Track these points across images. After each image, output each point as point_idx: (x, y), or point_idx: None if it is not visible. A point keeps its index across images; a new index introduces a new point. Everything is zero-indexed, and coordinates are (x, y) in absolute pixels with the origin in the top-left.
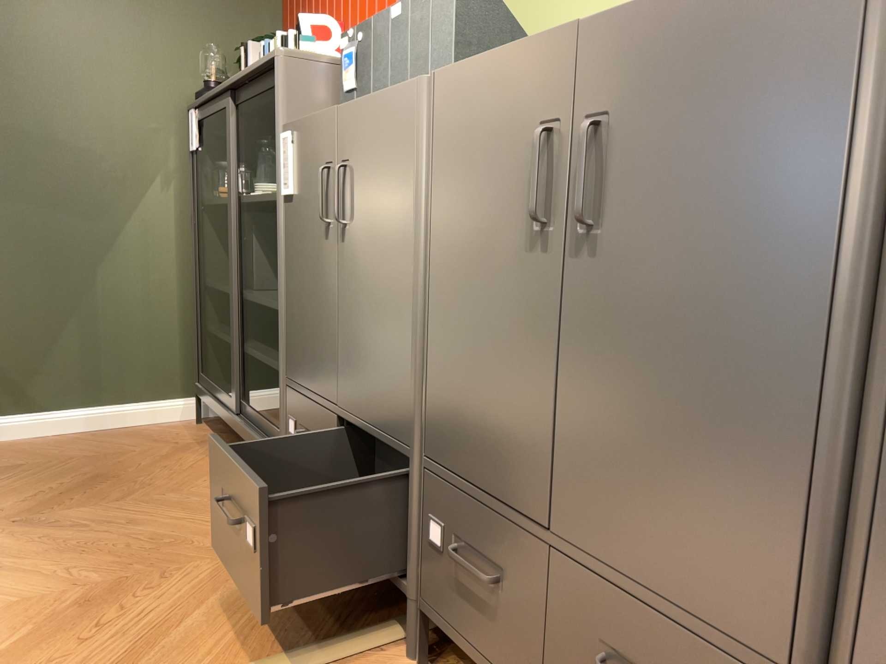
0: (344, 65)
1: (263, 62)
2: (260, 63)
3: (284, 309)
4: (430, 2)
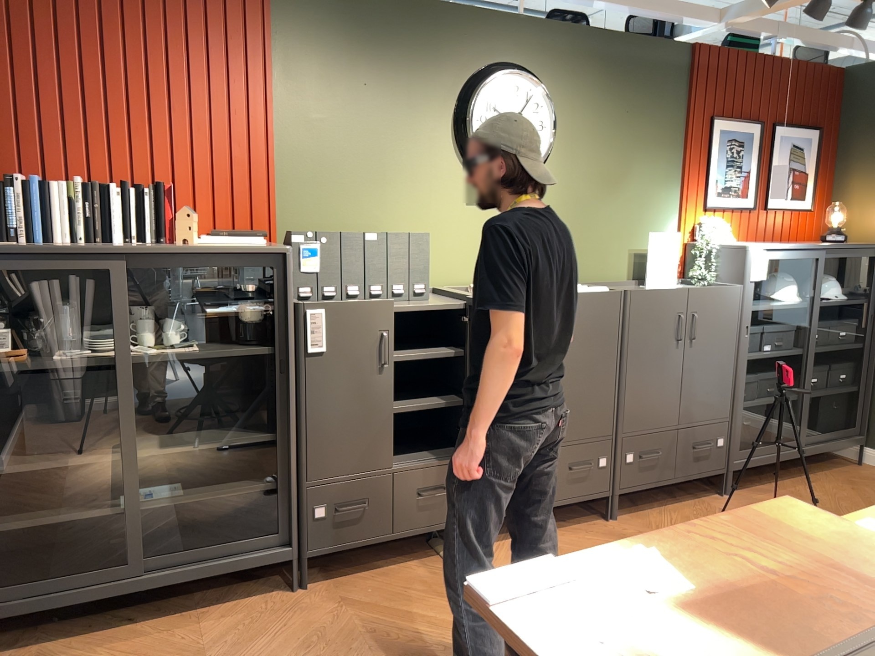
0: (302, 252)
1: (250, 247)
2: (243, 248)
3: (305, 433)
4: (408, 240)
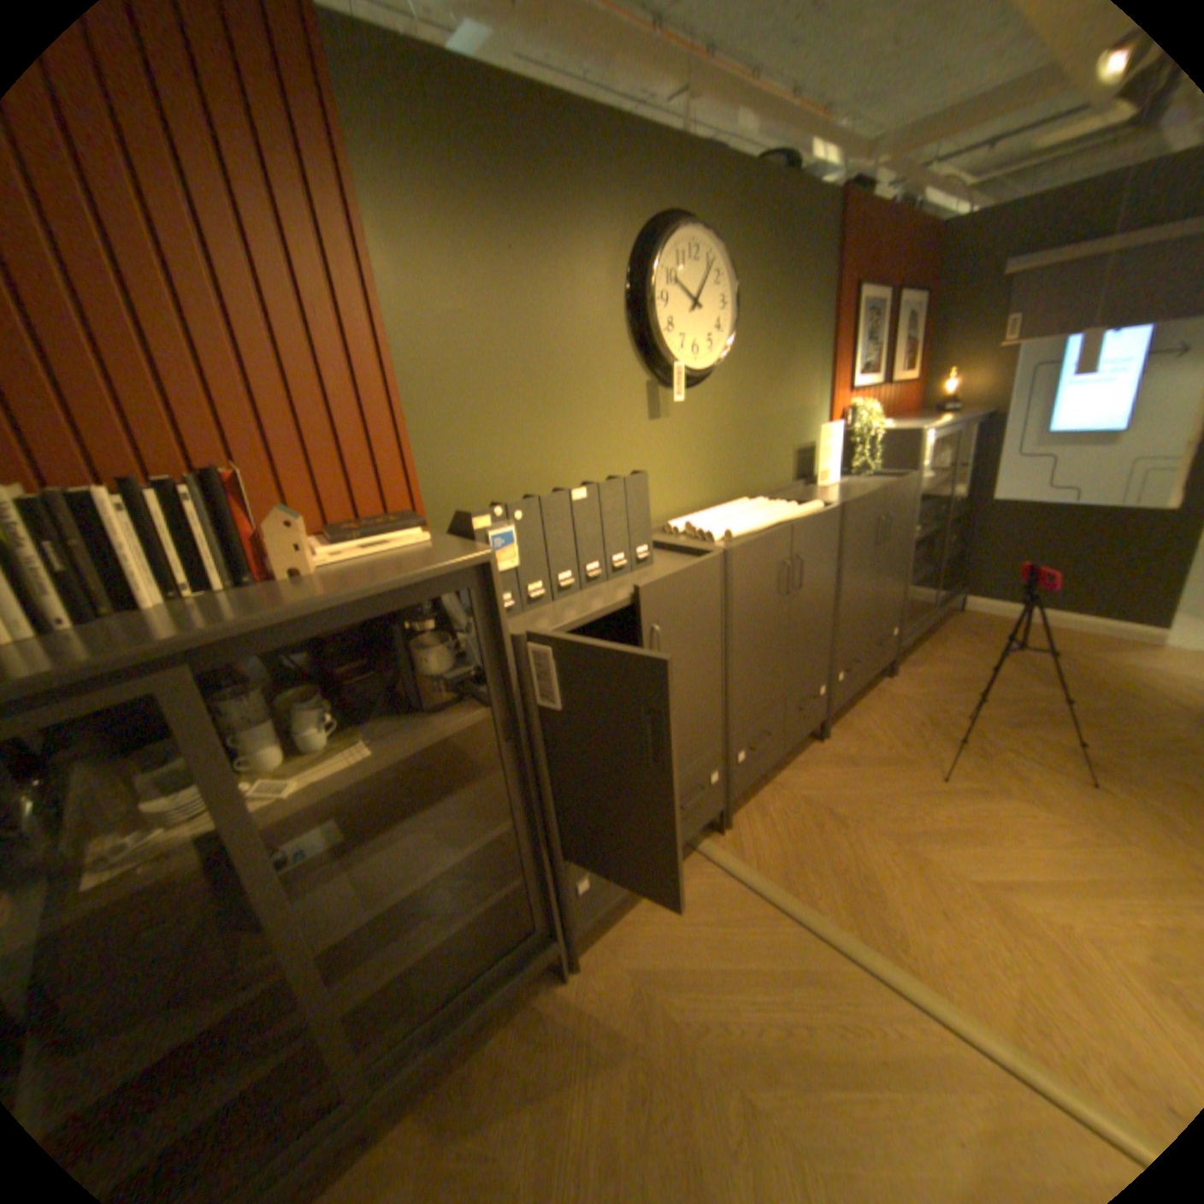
0: (493, 542)
1: (432, 567)
2: (421, 571)
3: (556, 805)
4: (625, 489)
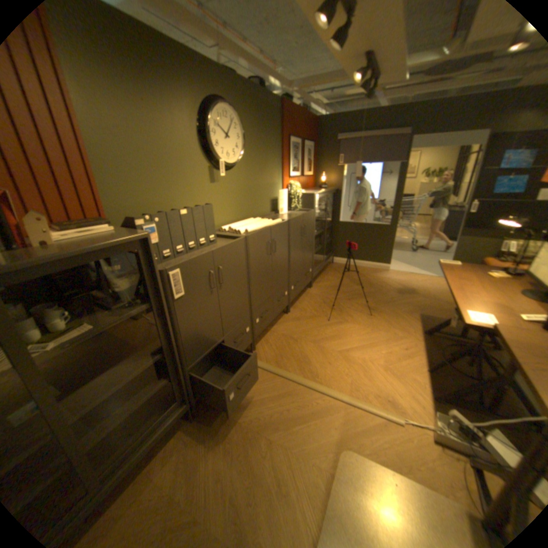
0: (146, 231)
1: (122, 239)
2: (116, 240)
3: (183, 344)
4: (204, 211)
